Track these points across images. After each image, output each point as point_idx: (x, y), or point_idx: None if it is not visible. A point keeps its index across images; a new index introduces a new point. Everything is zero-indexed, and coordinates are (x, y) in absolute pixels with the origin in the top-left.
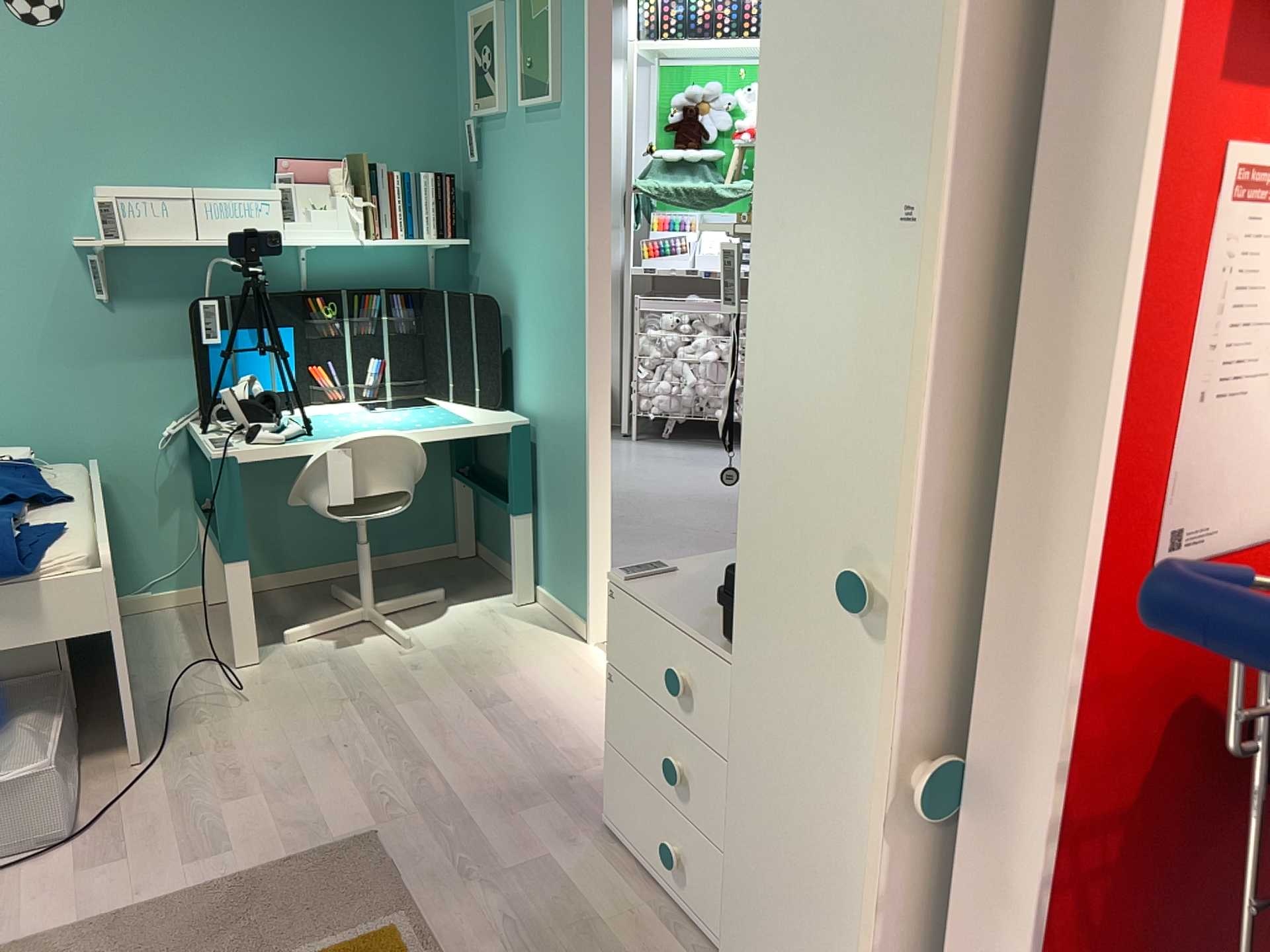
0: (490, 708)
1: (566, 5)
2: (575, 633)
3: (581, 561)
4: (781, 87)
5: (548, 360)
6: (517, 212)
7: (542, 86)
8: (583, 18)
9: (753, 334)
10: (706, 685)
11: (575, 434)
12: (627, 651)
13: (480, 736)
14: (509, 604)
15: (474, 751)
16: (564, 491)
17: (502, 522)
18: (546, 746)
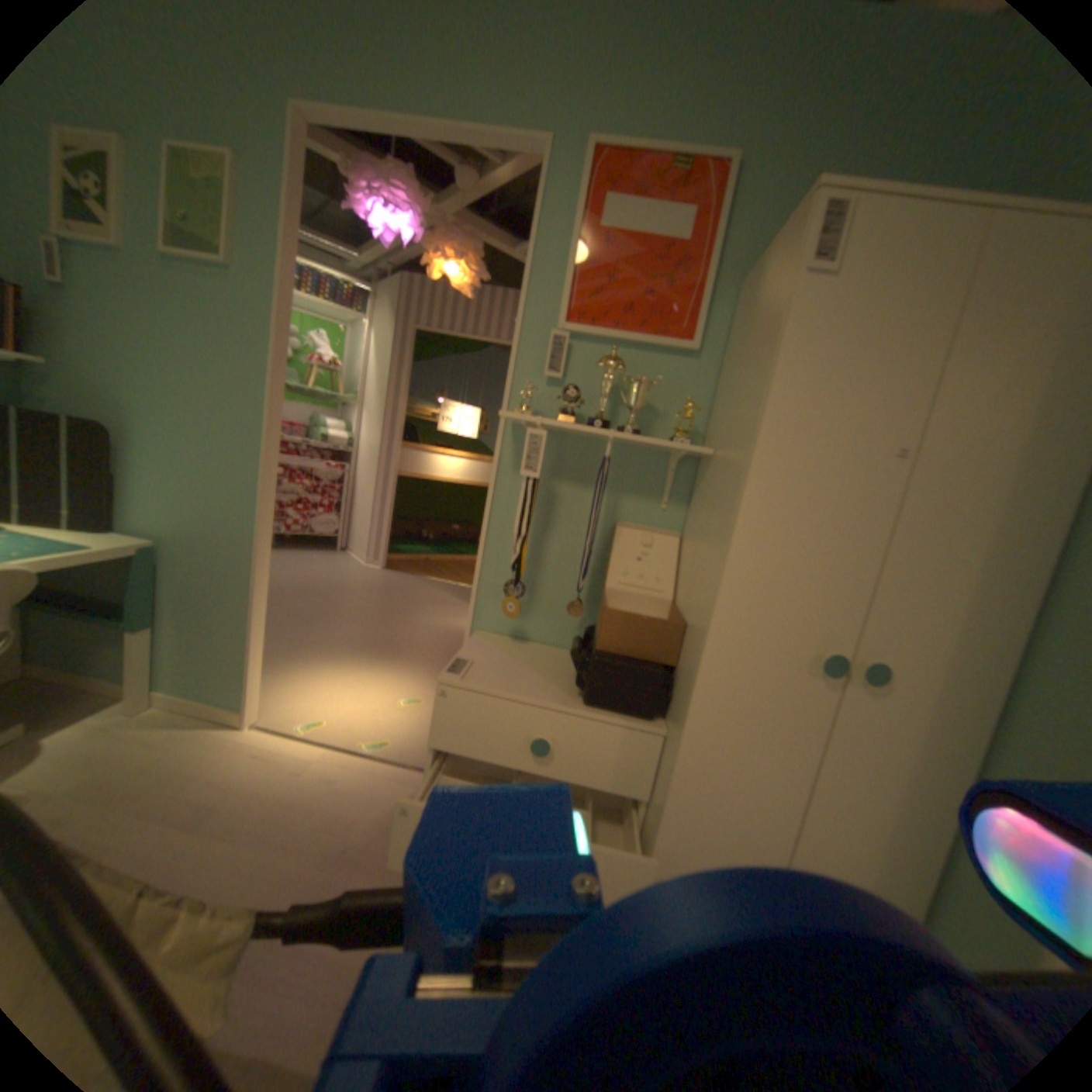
0: (203, 828)
1: (249, 187)
2: (219, 726)
3: (233, 664)
4: (805, 364)
5: (188, 493)
6: (141, 351)
7: (208, 247)
8: (278, 208)
9: (745, 515)
10: (570, 744)
11: (233, 558)
12: (463, 736)
13: (219, 861)
14: (120, 718)
15: (228, 879)
16: (208, 606)
17: (82, 640)
18: (294, 837)
